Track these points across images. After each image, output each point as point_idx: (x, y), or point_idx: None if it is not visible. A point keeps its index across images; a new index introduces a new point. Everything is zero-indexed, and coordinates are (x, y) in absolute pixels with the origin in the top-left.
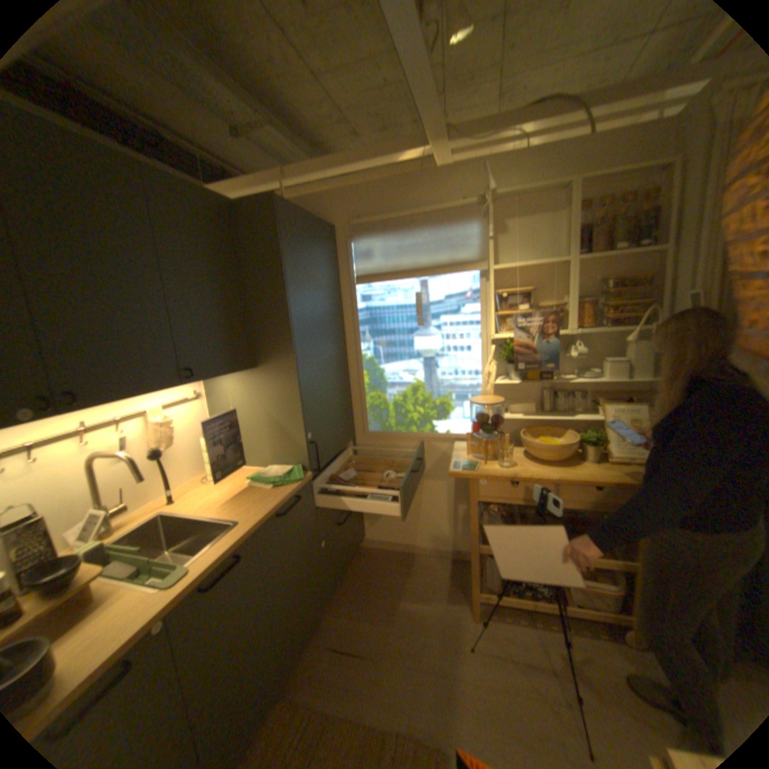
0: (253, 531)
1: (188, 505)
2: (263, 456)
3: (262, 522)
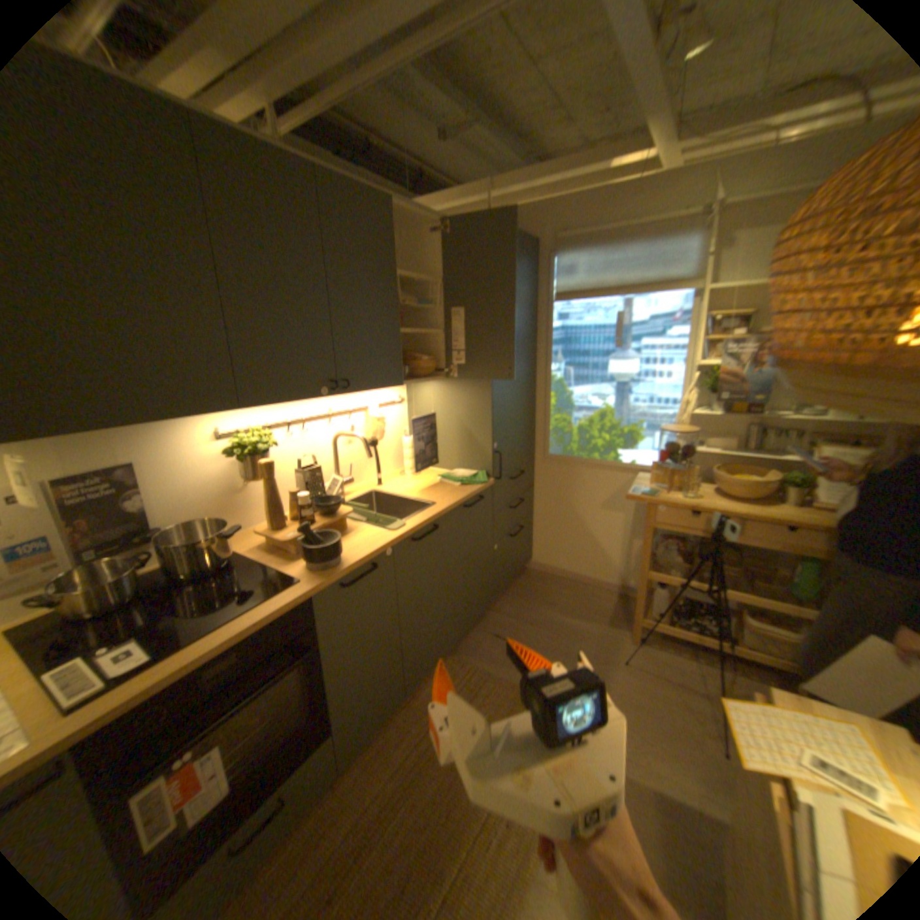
0: (447, 510)
1: (393, 488)
2: (451, 459)
3: (454, 506)
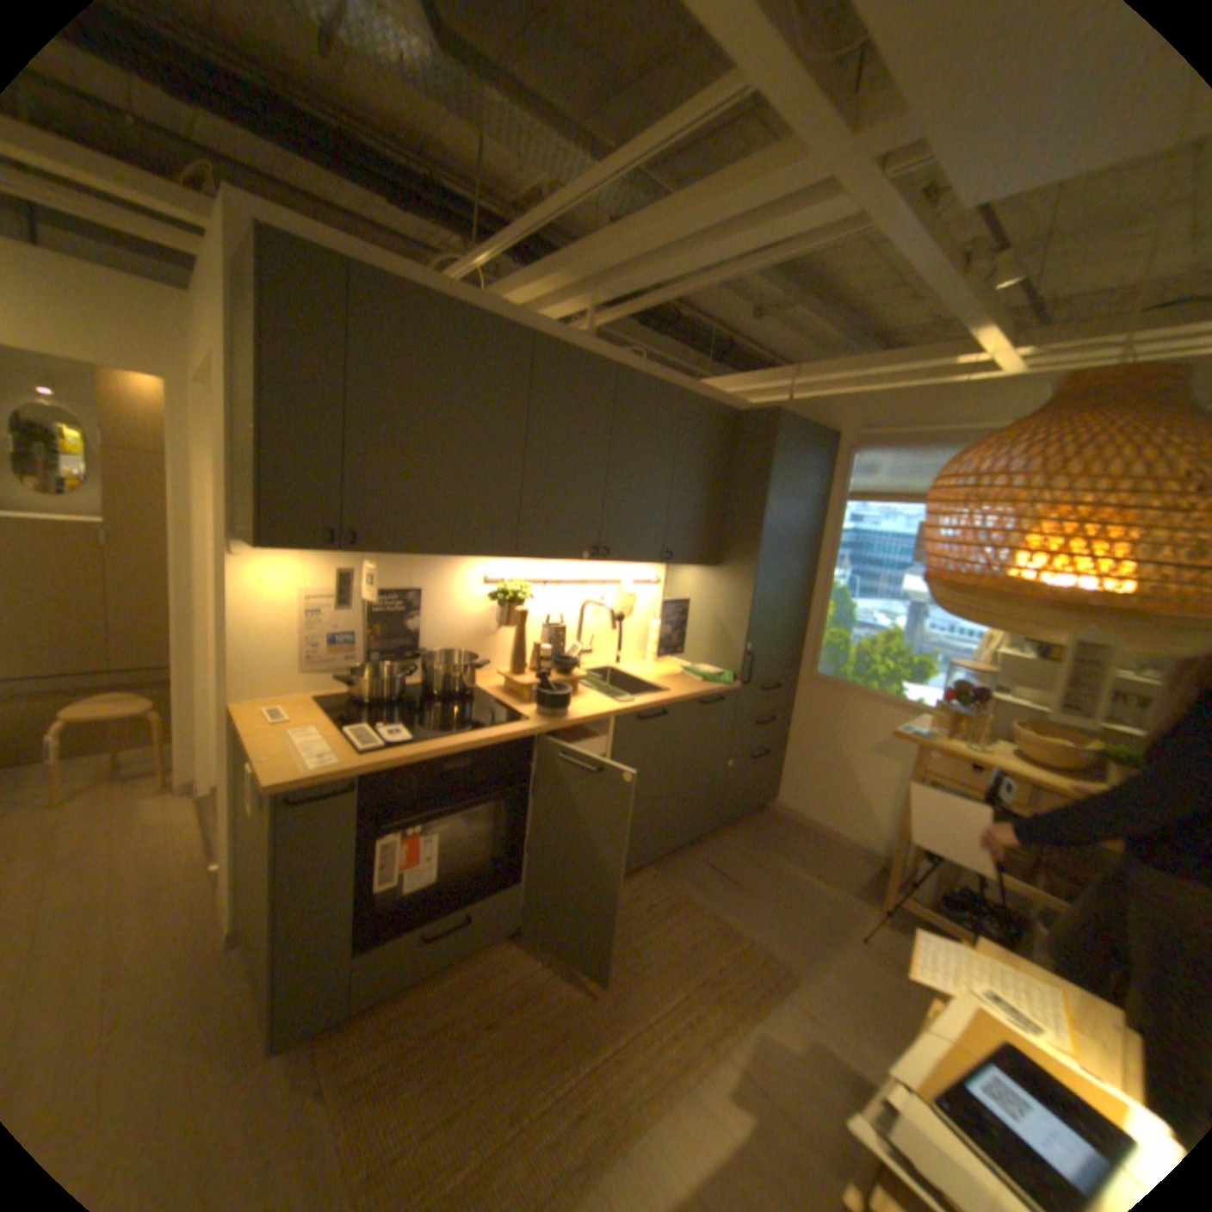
0: (679, 700)
1: (629, 669)
2: (697, 654)
3: (687, 698)
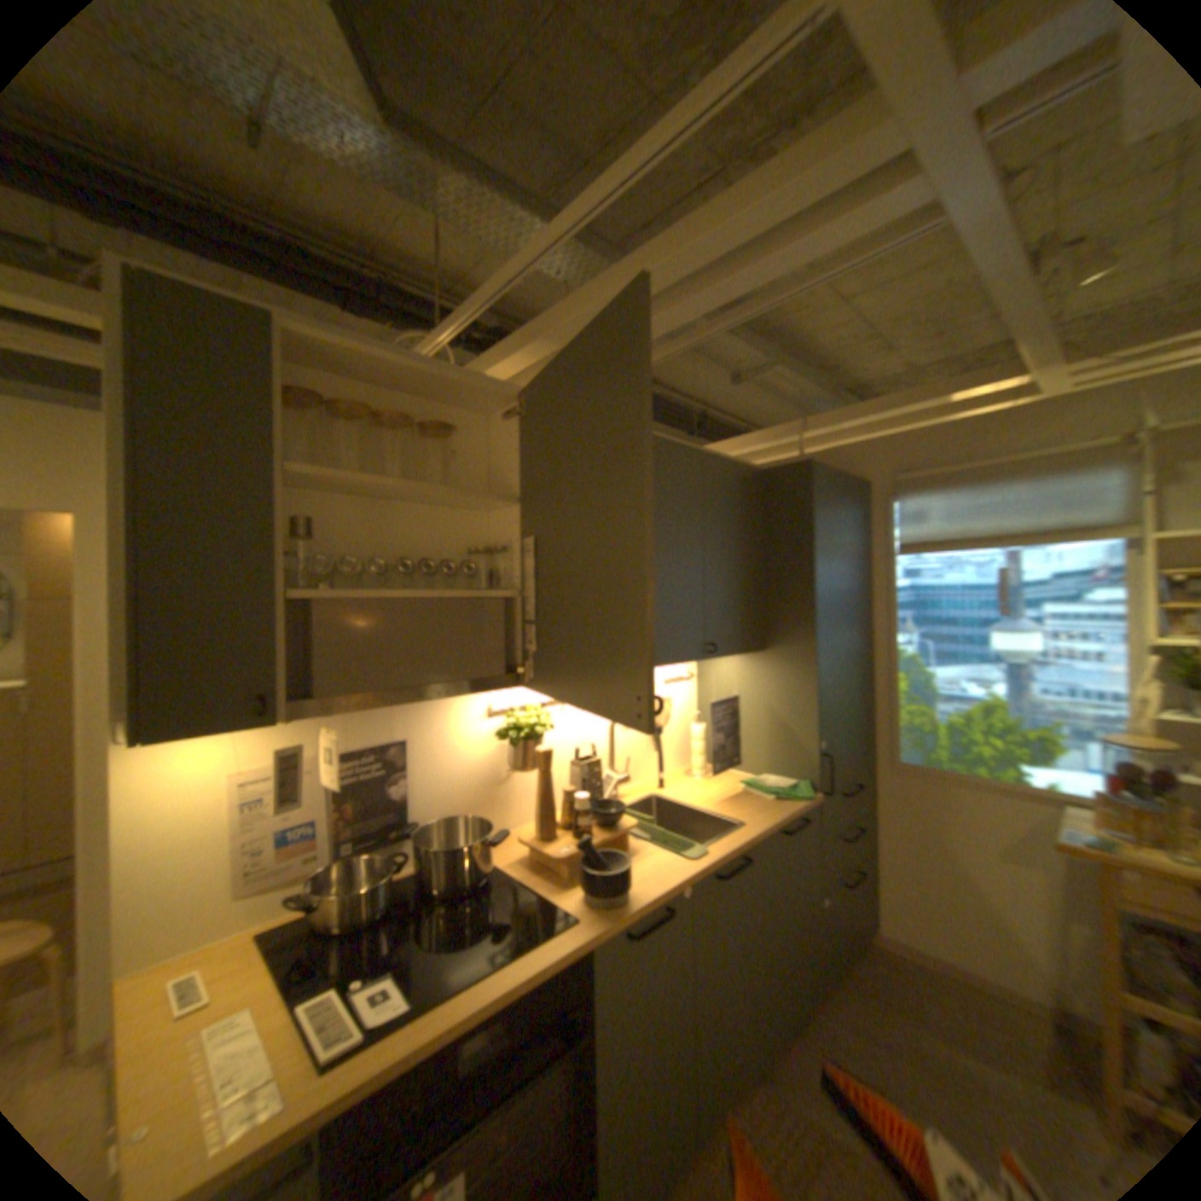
0: (764, 837)
1: (680, 794)
2: (757, 760)
3: (773, 831)
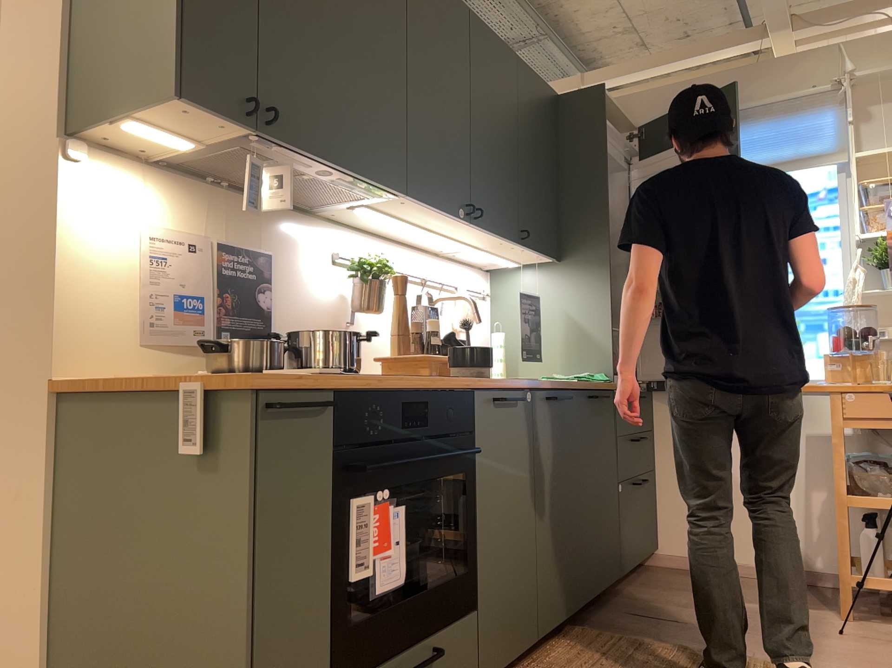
0: (578, 386)
1: None
2: (554, 366)
3: (584, 384)
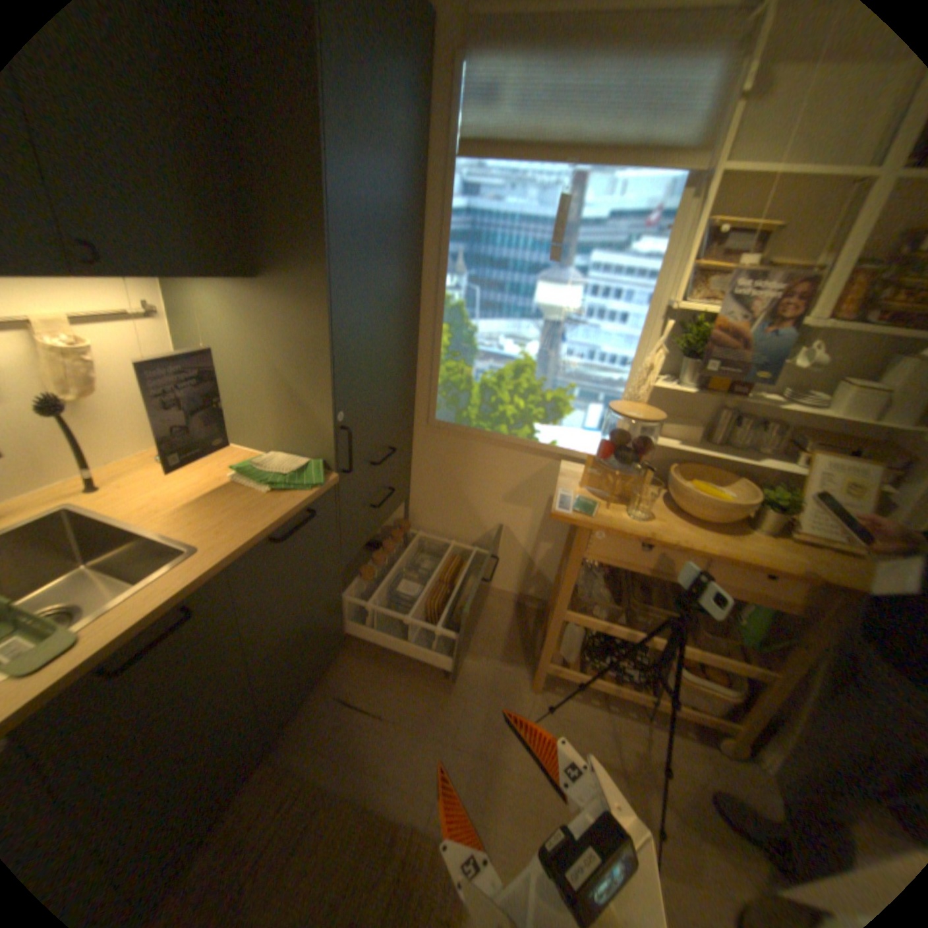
0: (222, 567)
1: (122, 497)
2: (262, 433)
3: (240, 552)
